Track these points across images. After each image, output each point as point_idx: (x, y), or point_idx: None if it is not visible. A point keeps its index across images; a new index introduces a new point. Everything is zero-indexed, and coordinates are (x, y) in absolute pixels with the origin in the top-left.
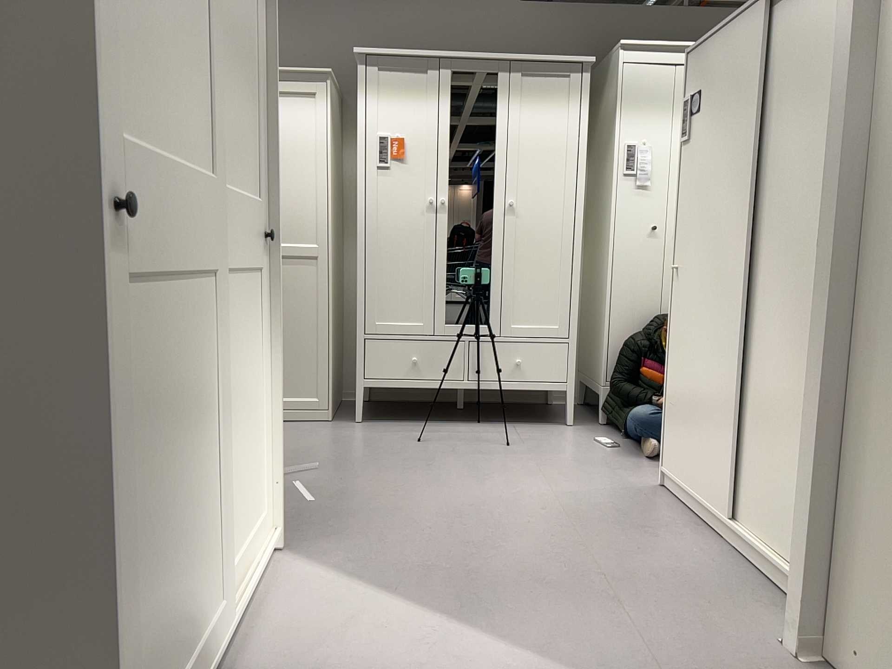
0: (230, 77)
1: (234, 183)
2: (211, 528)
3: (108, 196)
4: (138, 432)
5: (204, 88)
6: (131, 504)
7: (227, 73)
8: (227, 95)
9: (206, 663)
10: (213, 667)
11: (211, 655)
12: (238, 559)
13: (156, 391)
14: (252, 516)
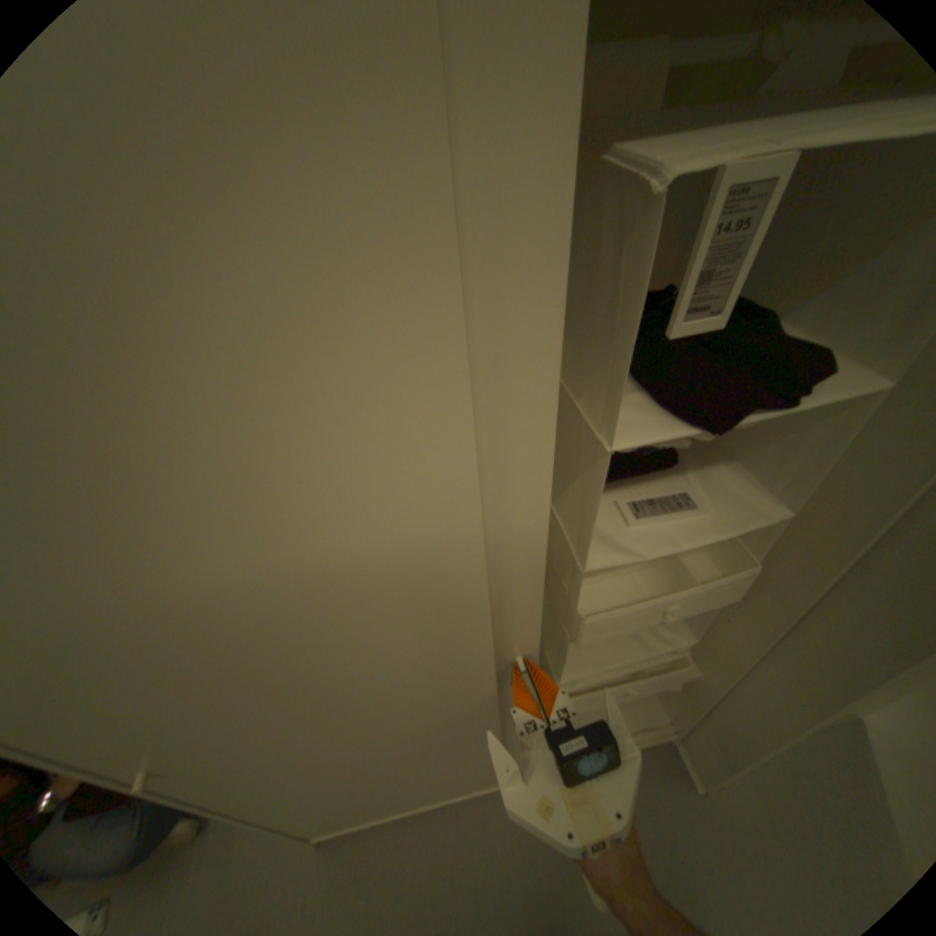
0: None
1: None
2: None
3: None
4: None
5: None
6: None
7: None
8: None
9: None
10: None
11: None
12: None
13: None
14: None
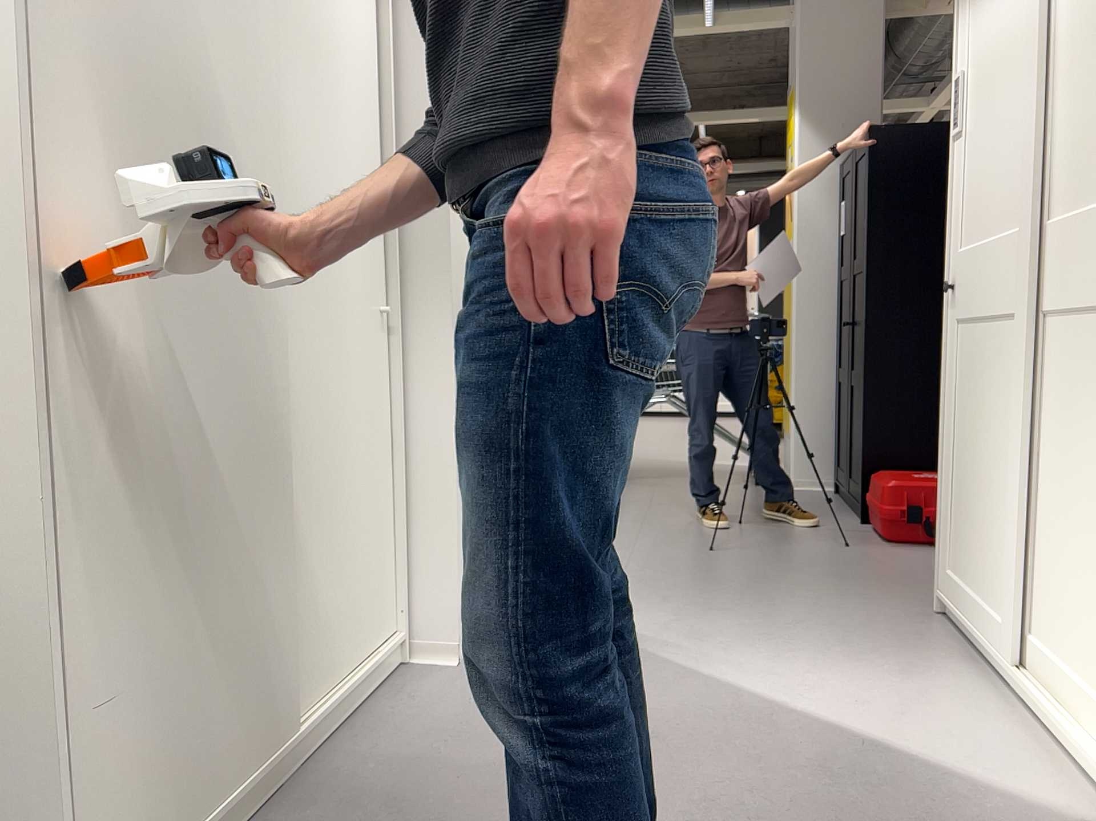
0: (1092, 65)
1: (1094, 194)
2: (999, 538)
3: (952, 280)
4: (960, 404)
5: (1017, 154)
6: (955, 438)
7: (1085, 70)
8: (1084, 96)
9: (982, 630)
10: (984, 646)
11: (985, 633)
12: (1056, 664)
13: (969, 387)
14: (1095, 671)
